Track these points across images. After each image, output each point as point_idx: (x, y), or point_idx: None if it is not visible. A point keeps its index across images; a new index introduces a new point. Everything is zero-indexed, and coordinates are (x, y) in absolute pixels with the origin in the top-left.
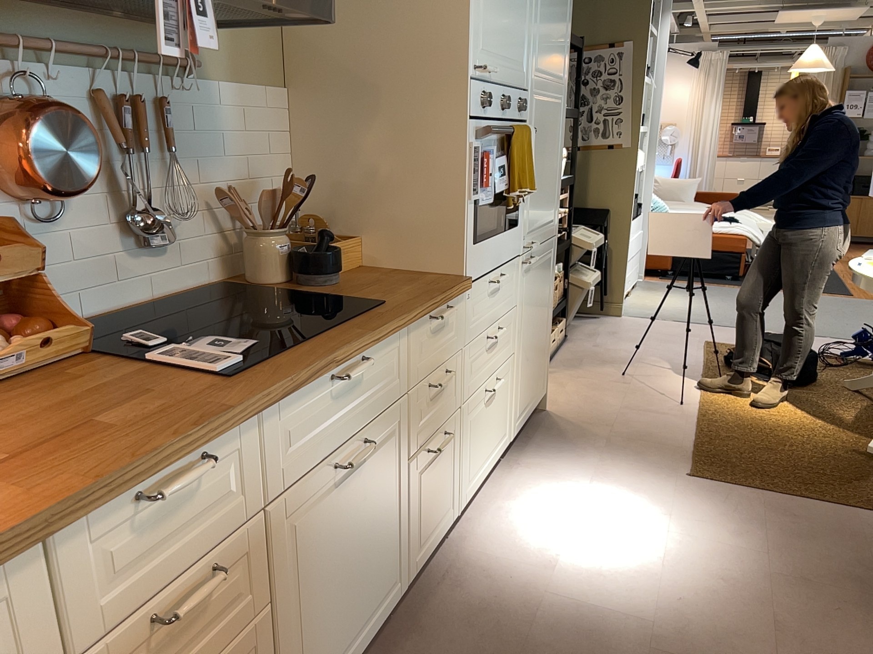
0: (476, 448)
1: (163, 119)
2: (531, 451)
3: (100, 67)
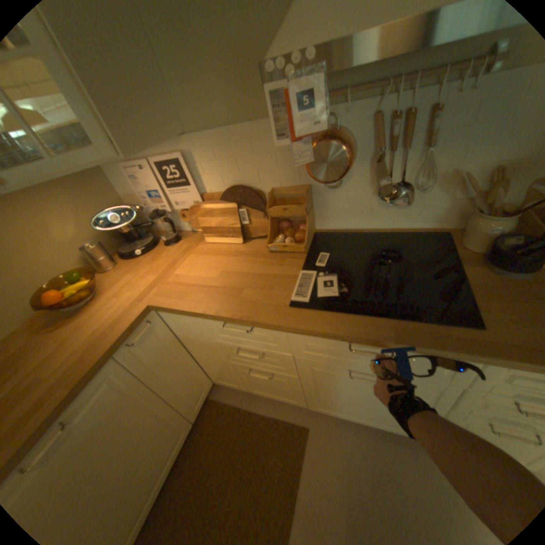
0: None
1: (436, 117)
2: None
3: (388, 89)
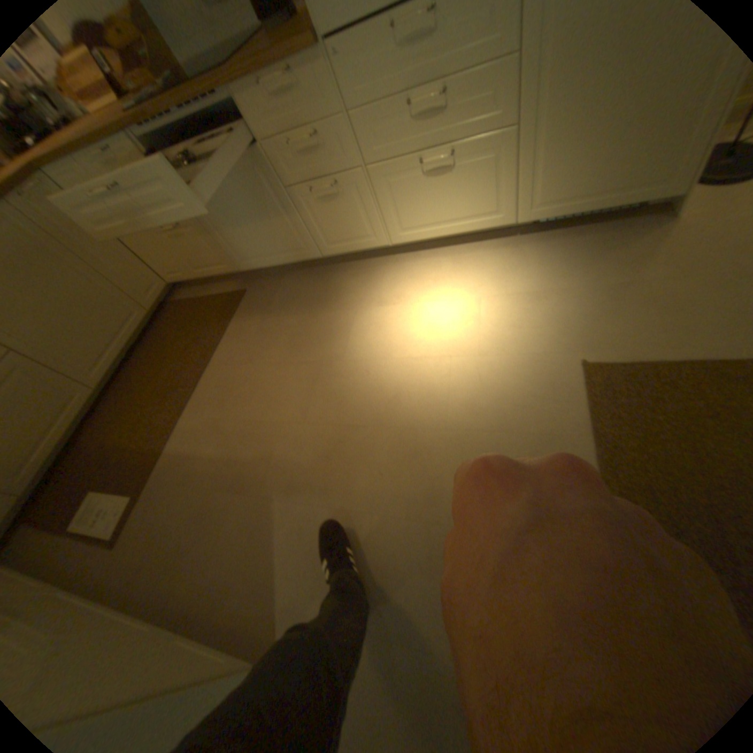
0: (412, 207)
1: None
2: (550, 244)
3: None
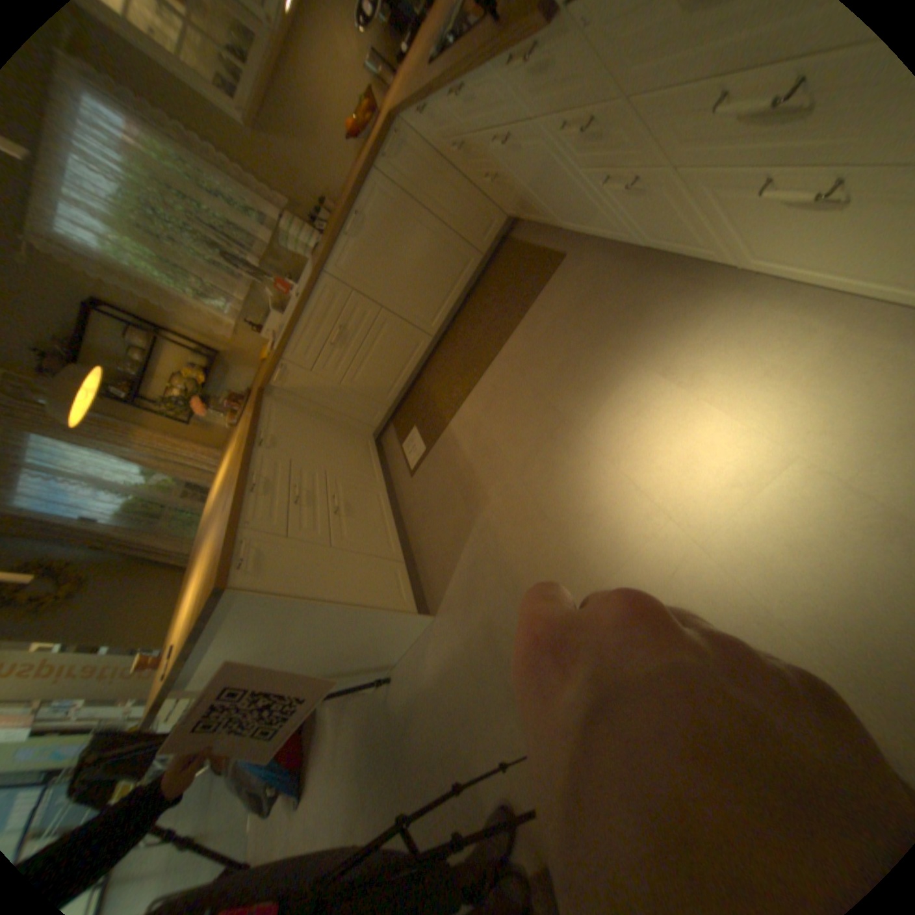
0: (769, 232)
1: None
2: None
3: None
